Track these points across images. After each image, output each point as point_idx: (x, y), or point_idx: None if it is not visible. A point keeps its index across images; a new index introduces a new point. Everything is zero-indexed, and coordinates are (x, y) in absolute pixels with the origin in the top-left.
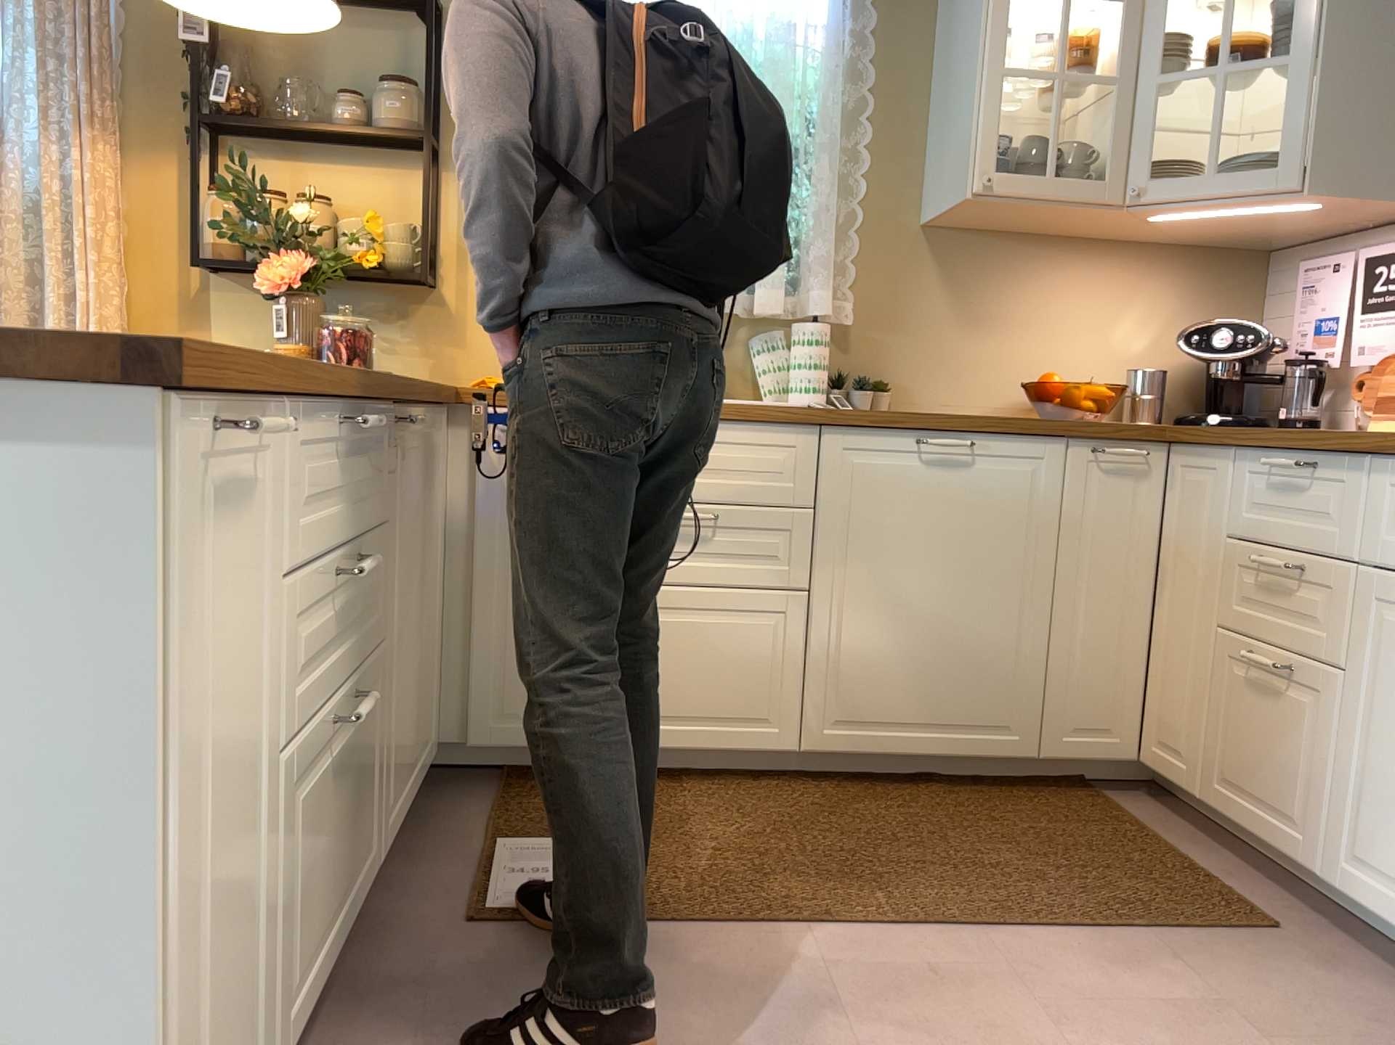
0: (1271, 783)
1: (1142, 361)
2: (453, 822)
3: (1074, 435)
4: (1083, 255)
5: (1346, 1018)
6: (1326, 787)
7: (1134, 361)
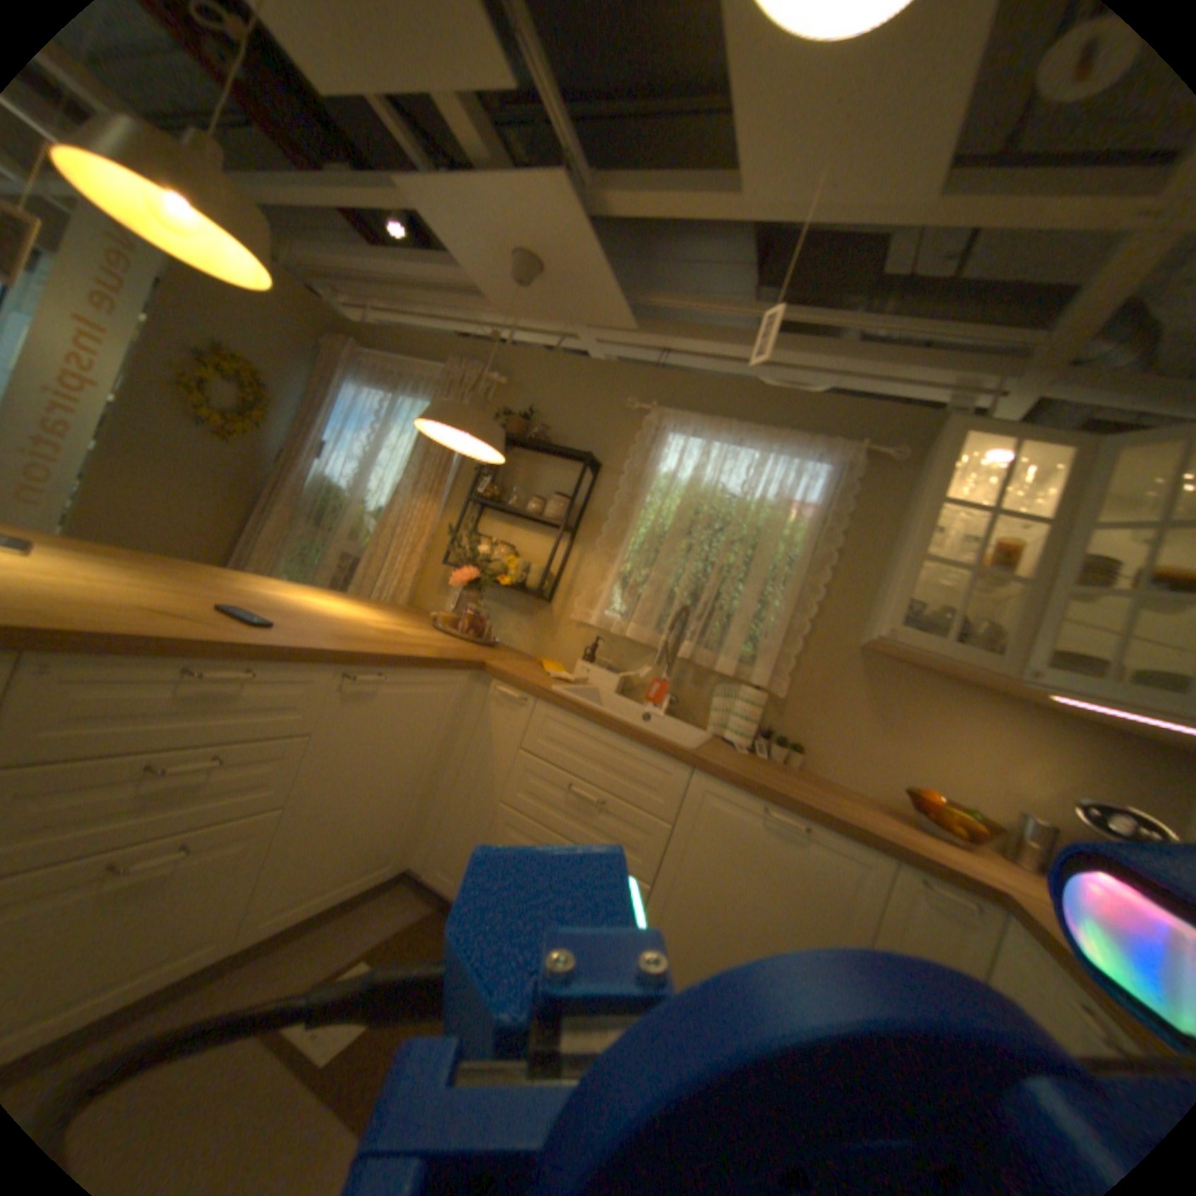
0: None
1: (1041, 812)
2: (367, 932)
3: (905, 864)
4: (998, 708)
5: None
6: None
7: (1032, 809)
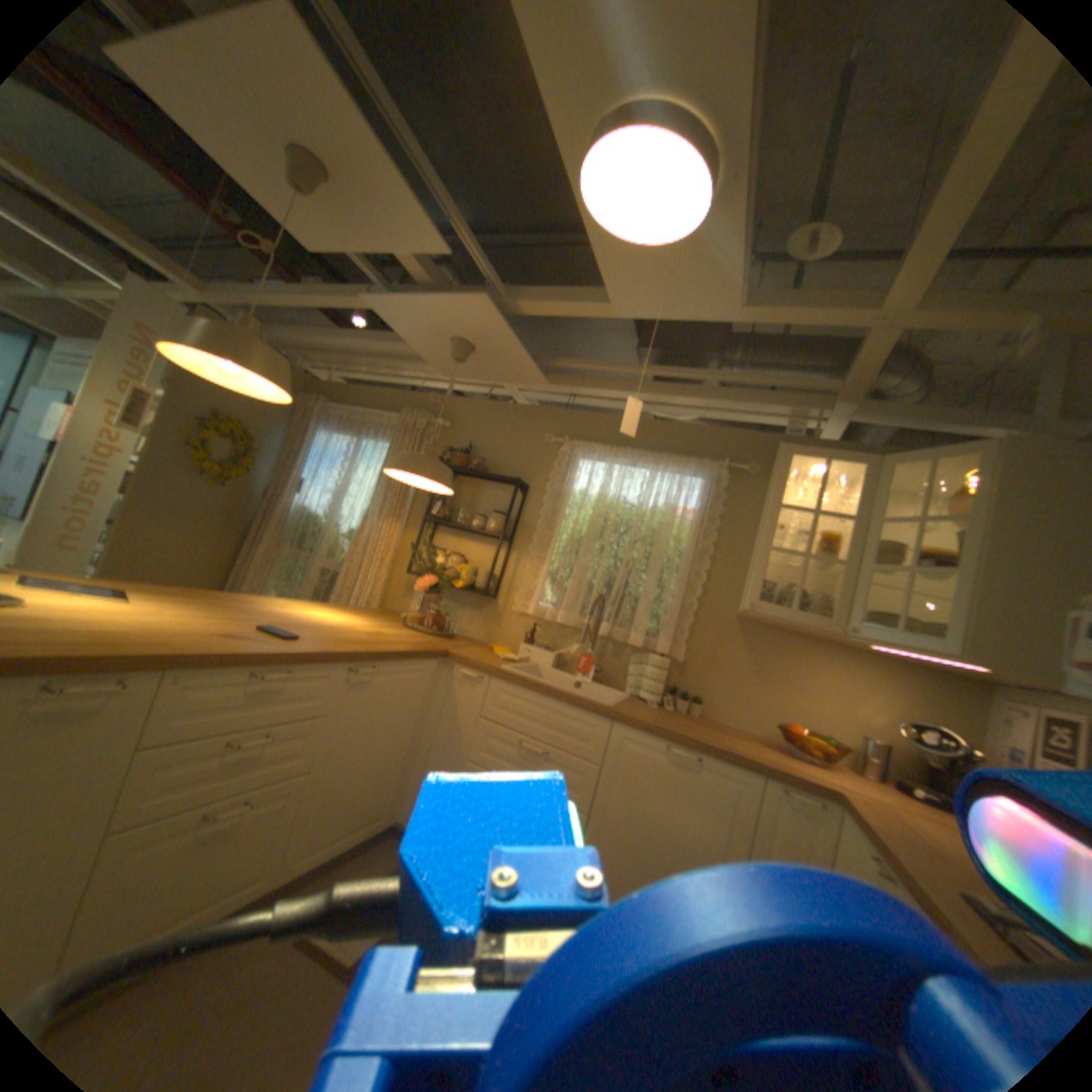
0: None
1: (881, 735)
2: (368, 872)
3: (769, 778)
4: (842, 657)
5: None
6: None
7: (874, 733)
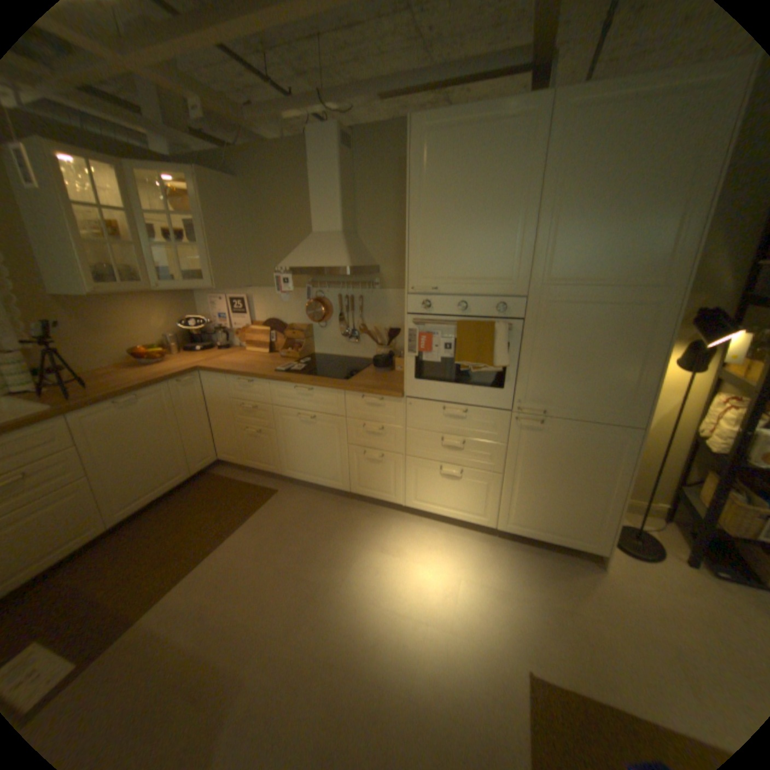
0: (261, 457)
1: (163, 331)
2: None
3: (169, 380)
4: (128, 298)
5: (301, 505)
6: (276, 455)
7: (160, 331)
